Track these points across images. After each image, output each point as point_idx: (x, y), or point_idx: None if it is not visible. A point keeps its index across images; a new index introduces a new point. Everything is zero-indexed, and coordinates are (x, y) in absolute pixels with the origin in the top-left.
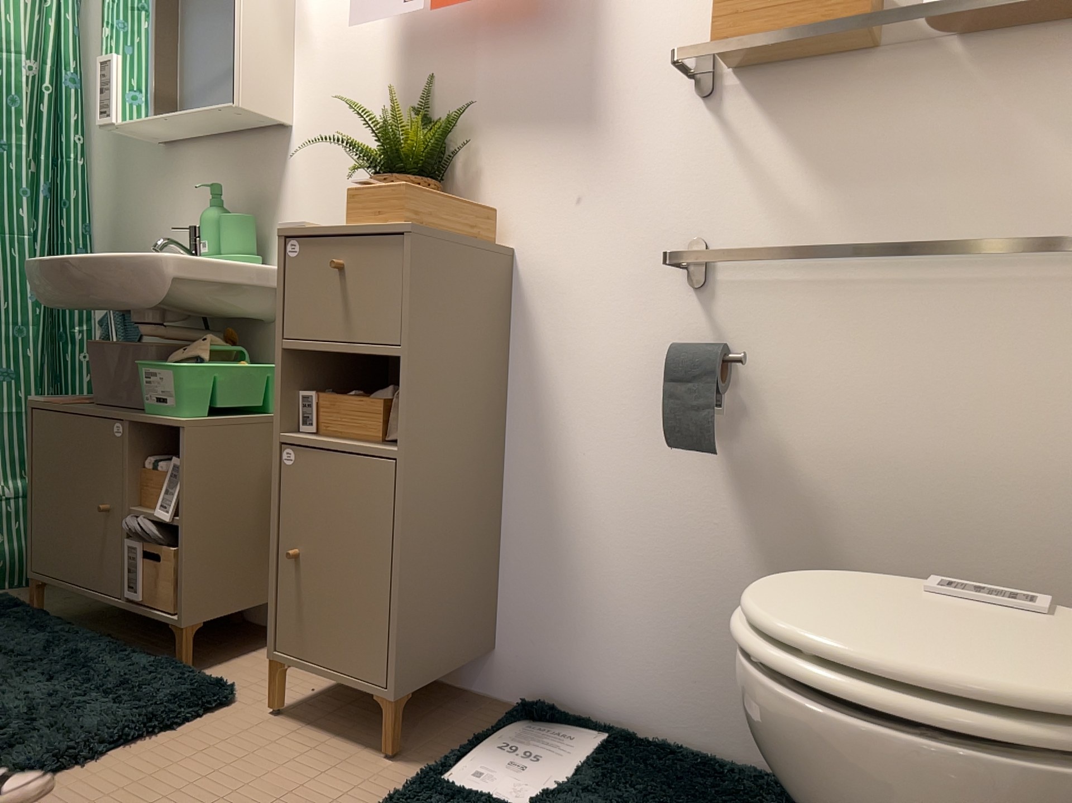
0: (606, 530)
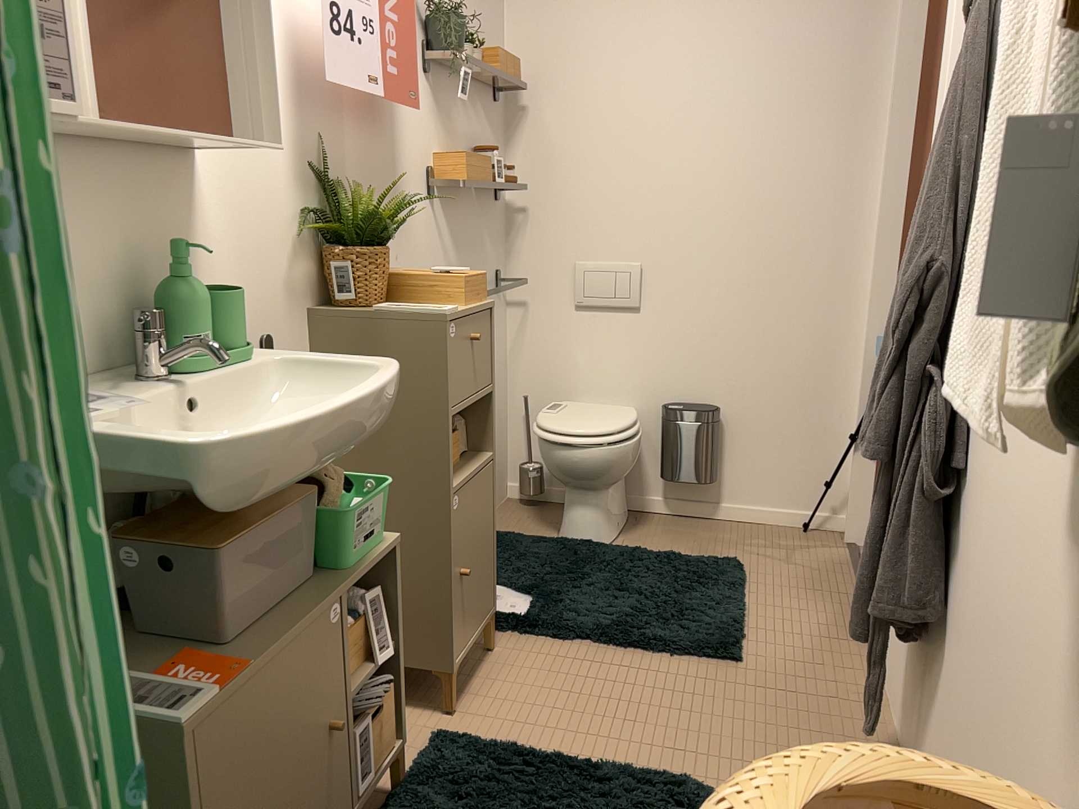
0: None
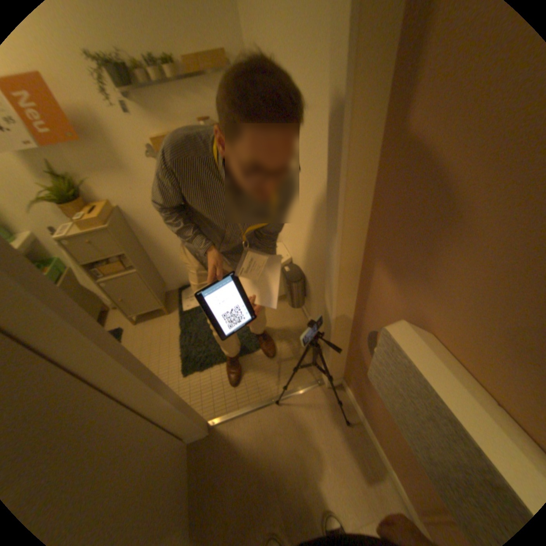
0: (178, 253)
